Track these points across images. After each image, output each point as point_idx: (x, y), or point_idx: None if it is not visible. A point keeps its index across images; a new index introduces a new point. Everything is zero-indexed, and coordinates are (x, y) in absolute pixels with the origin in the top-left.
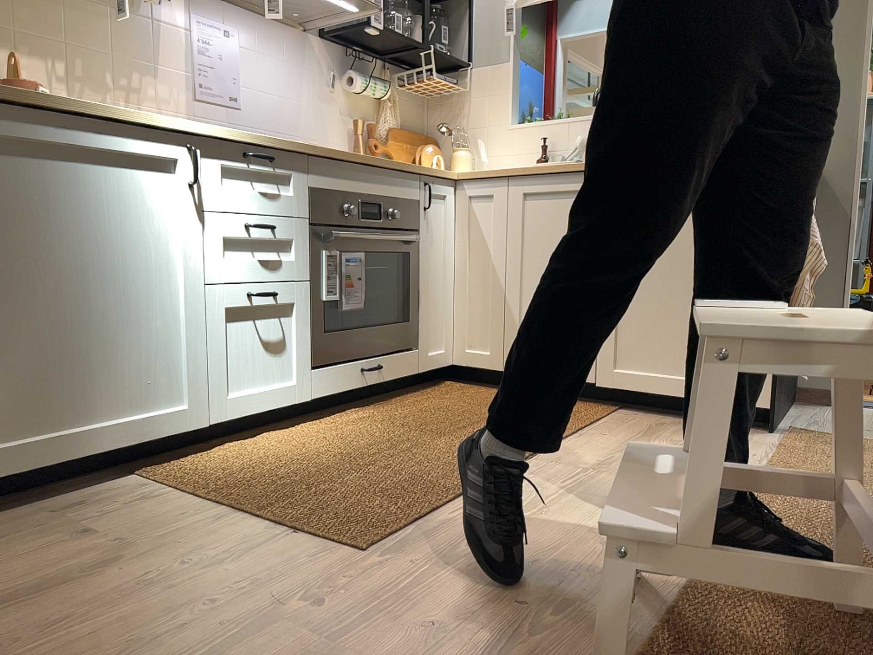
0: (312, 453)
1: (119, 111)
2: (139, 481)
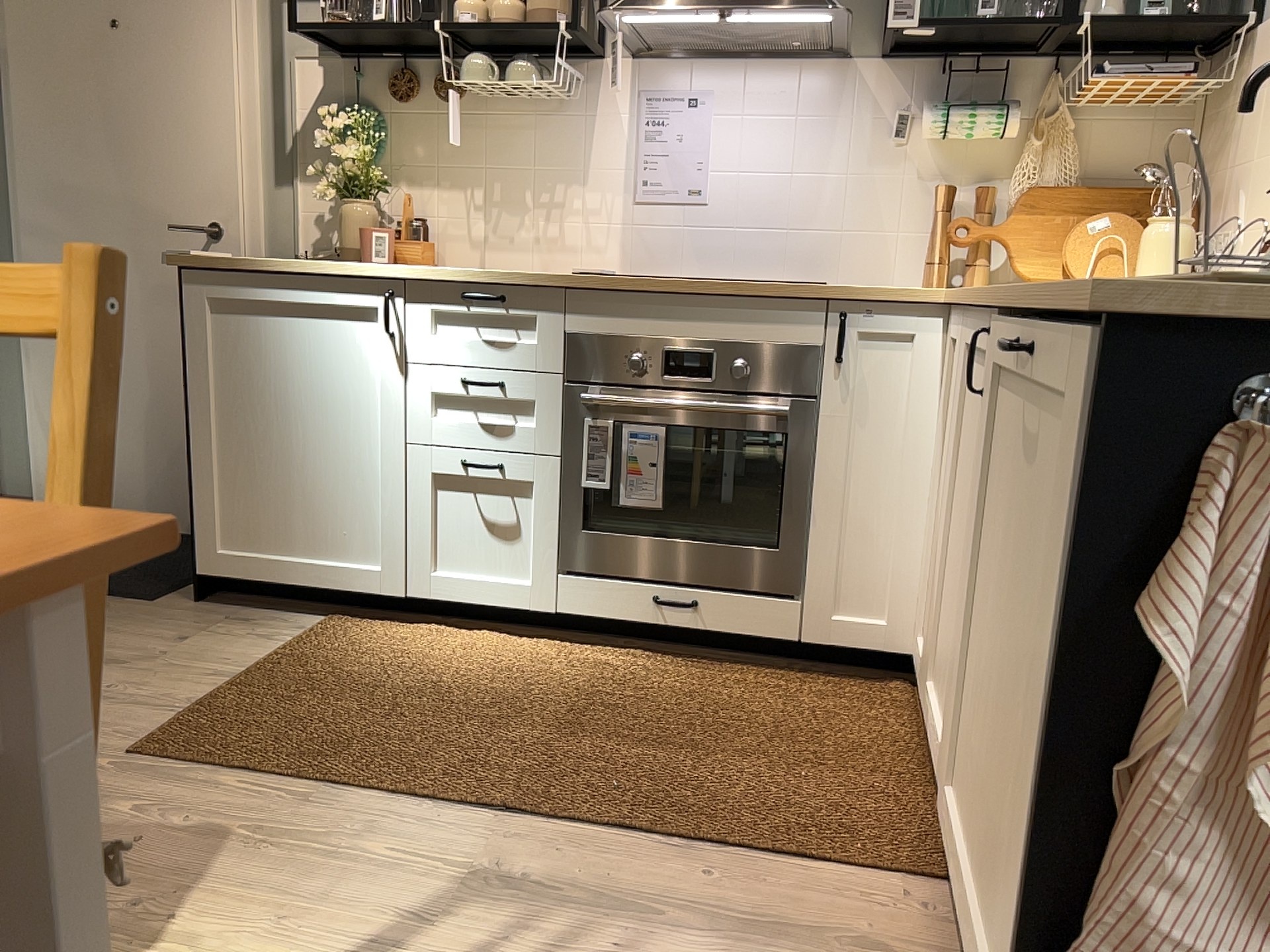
0: (424, 671)
1: (322, 263)
2: (297, 624)
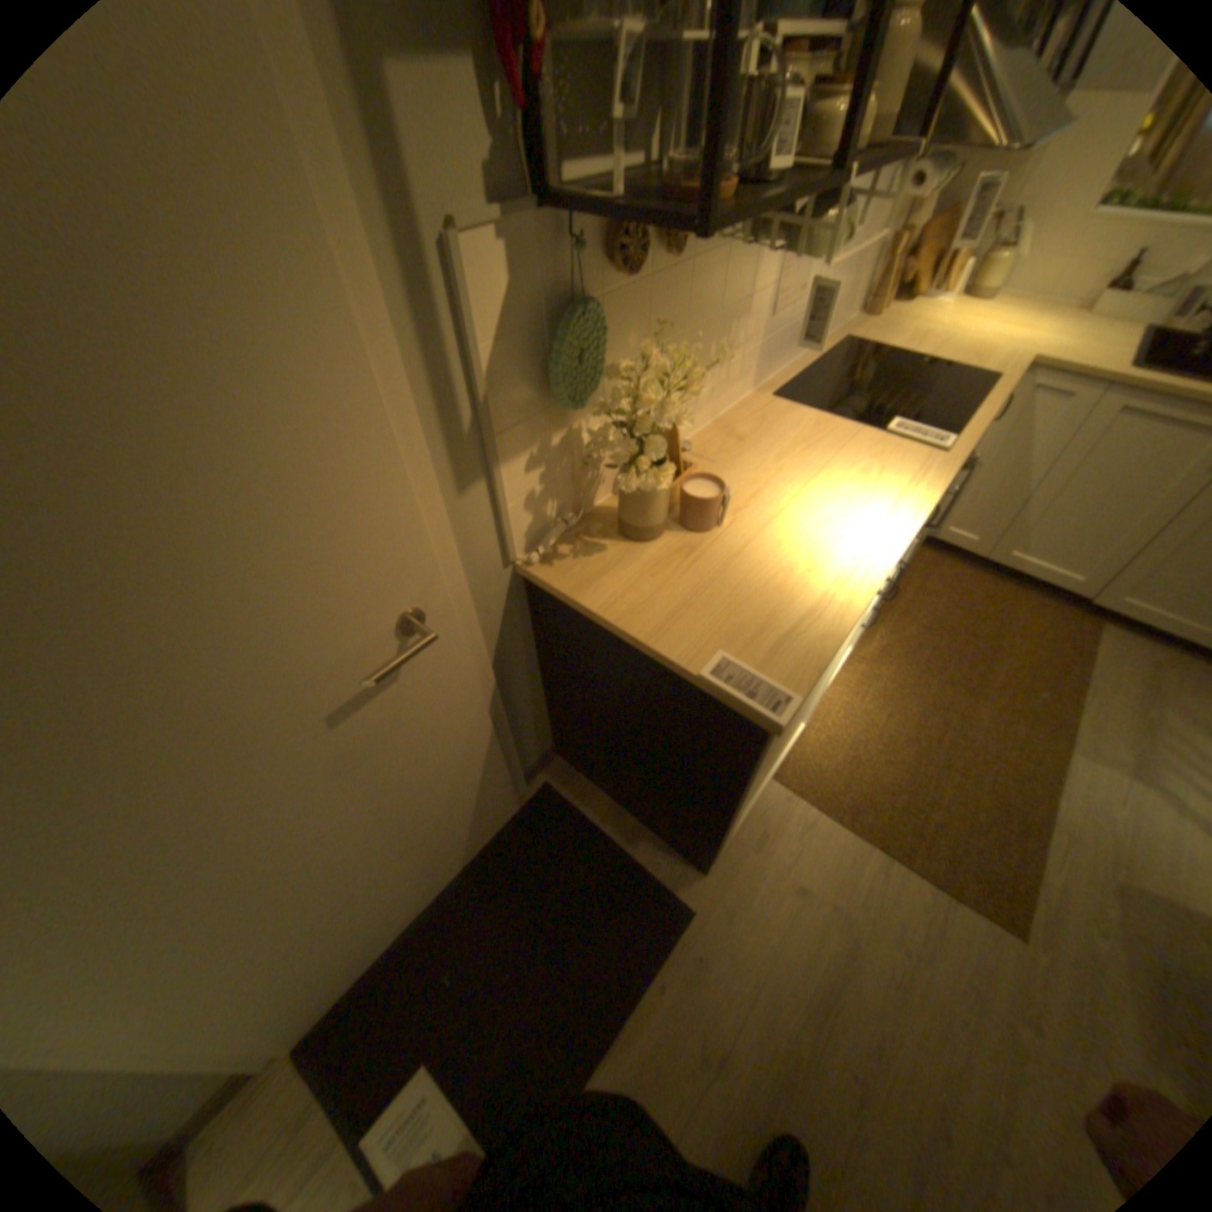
0: (890, 740)
1: (867, 584)
2: (790, 802)
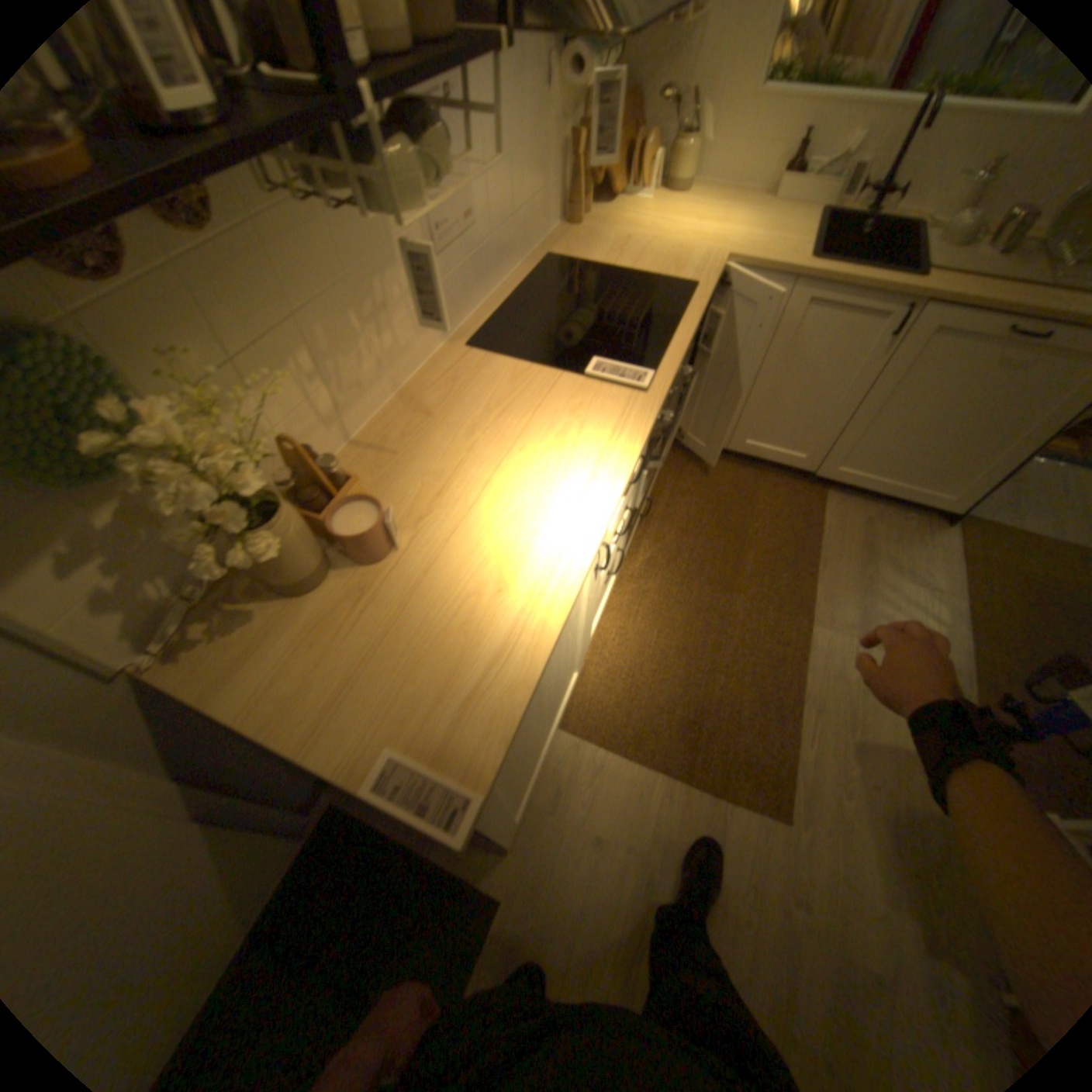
0: (660, 657)
1: (559, 596)
2: (576, 750)
